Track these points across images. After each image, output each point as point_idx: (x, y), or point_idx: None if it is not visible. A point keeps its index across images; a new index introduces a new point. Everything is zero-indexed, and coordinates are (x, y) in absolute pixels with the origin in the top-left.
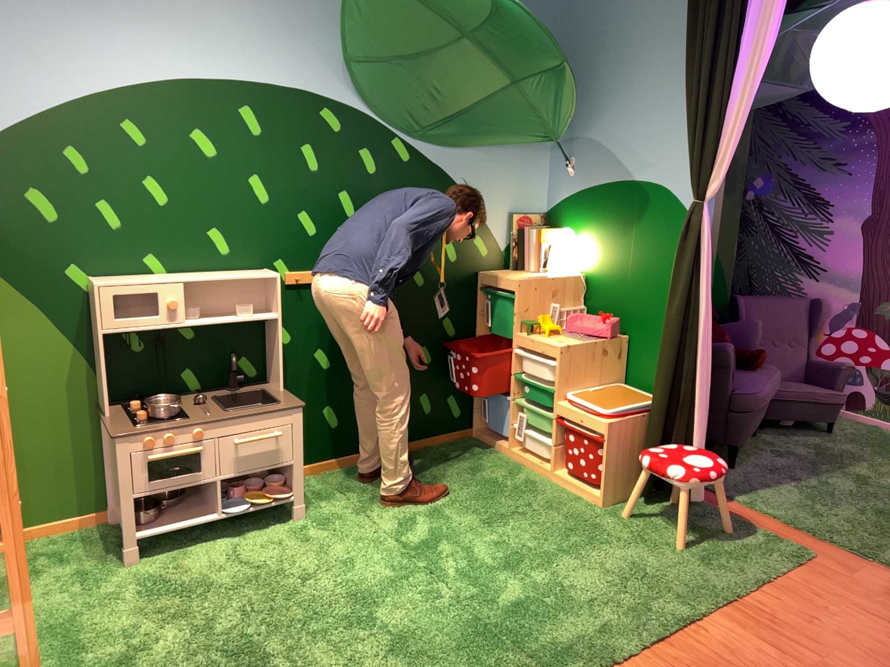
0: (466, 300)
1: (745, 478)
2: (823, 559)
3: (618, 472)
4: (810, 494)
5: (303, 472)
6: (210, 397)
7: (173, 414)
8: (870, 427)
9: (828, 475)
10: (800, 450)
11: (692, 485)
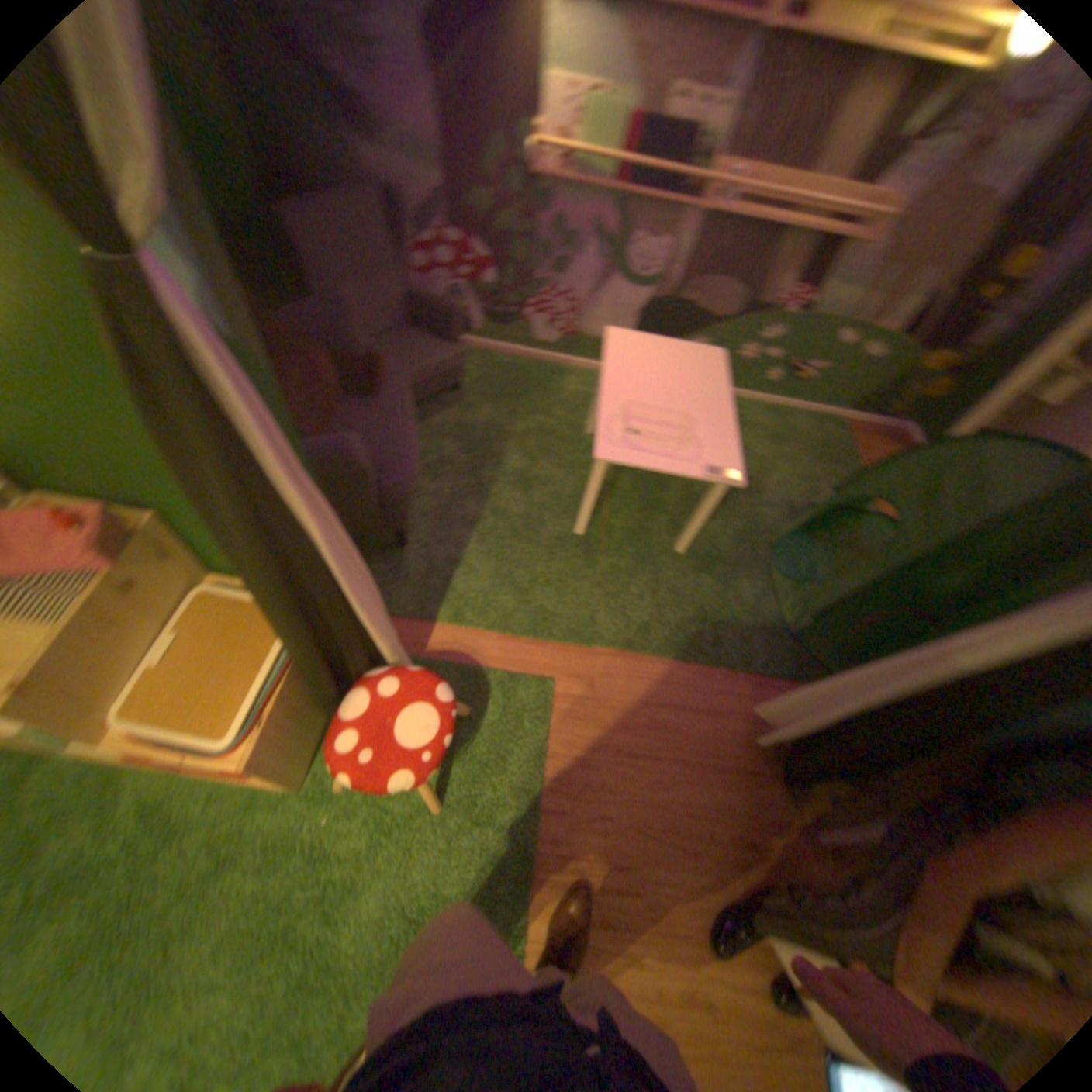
0: None
1: (427, 560)
2: (561, 682)
3: (294, 756)
4: (497, 551)
5: None
6: None
7: None
8: (486, 360)
9: (495, 493)
10: (449, 452)
11: (429, 779)
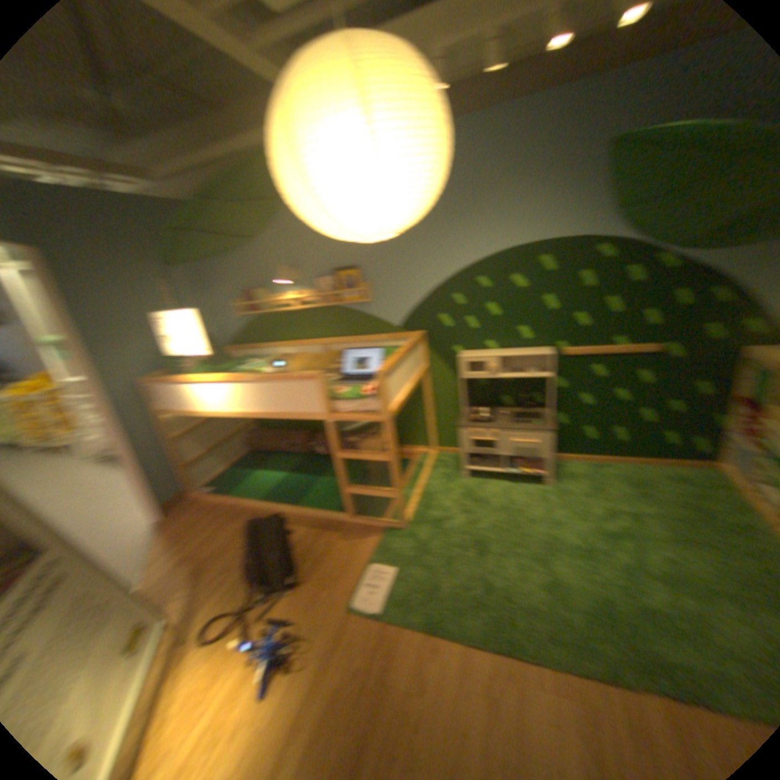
0: (726, 369)
1: None
2: None
3: None
4: None
5: (550, 463)
6: (510, 412)
7: (484, 420)
8: None
9: None
10: None
11: None
